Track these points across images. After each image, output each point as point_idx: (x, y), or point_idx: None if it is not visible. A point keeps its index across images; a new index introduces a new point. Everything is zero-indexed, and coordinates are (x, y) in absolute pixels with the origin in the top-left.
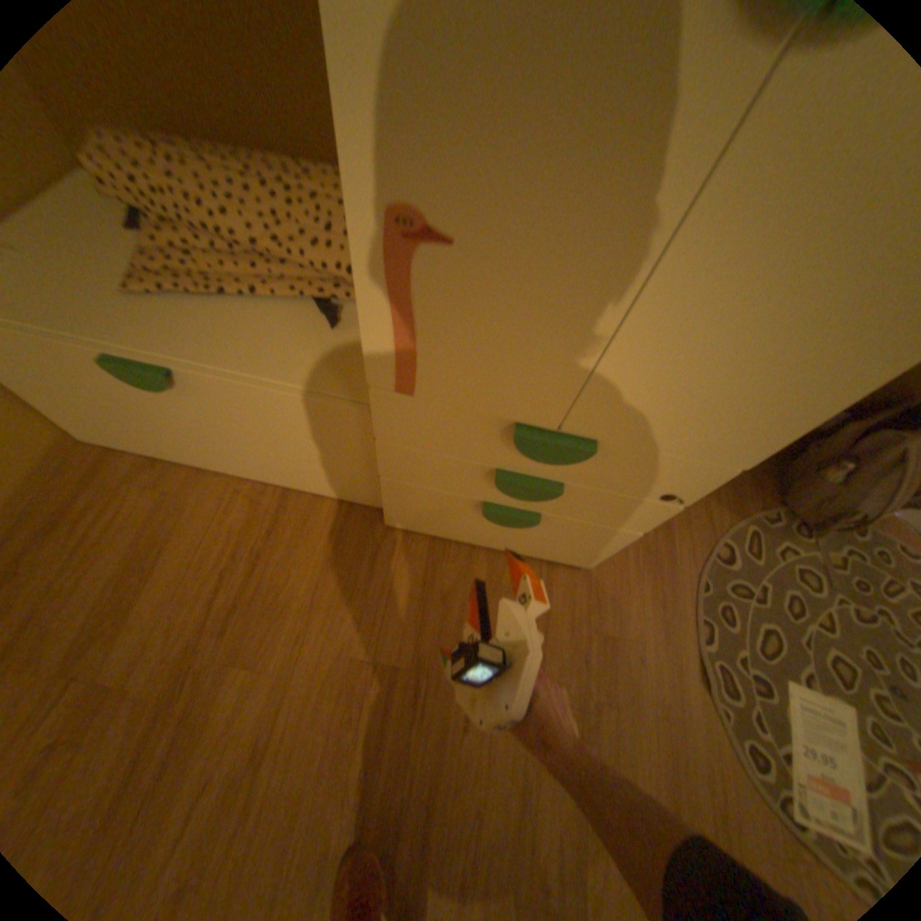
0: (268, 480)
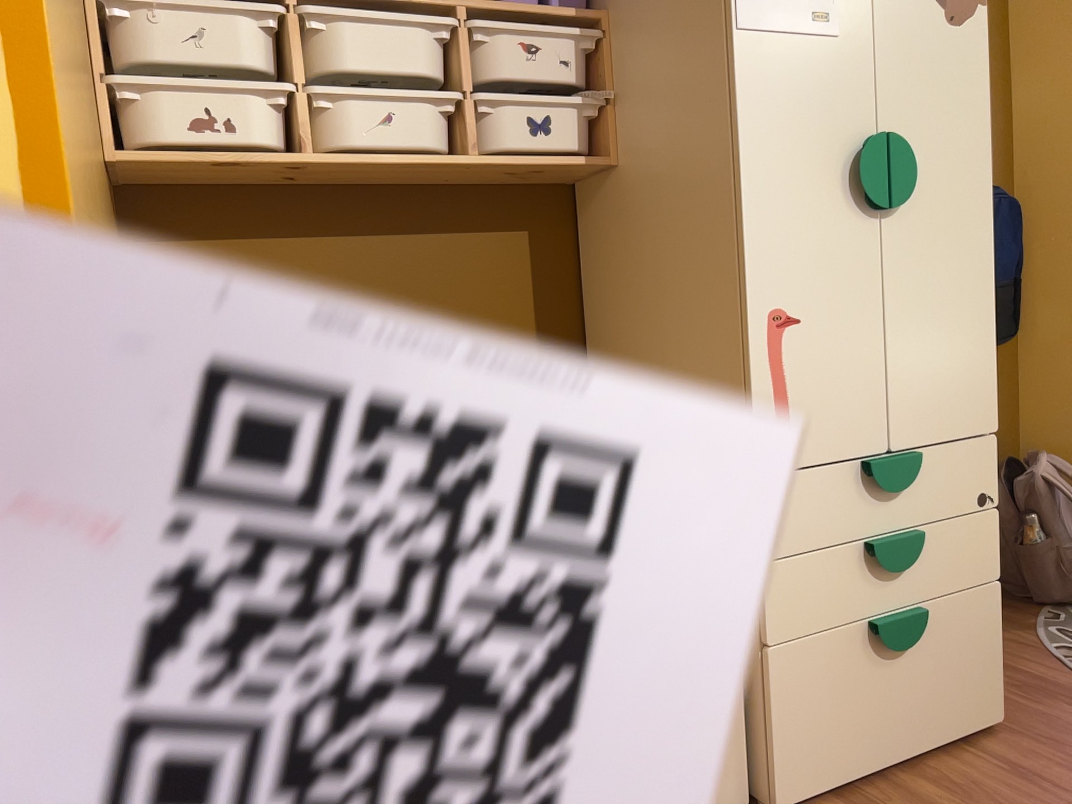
0: None
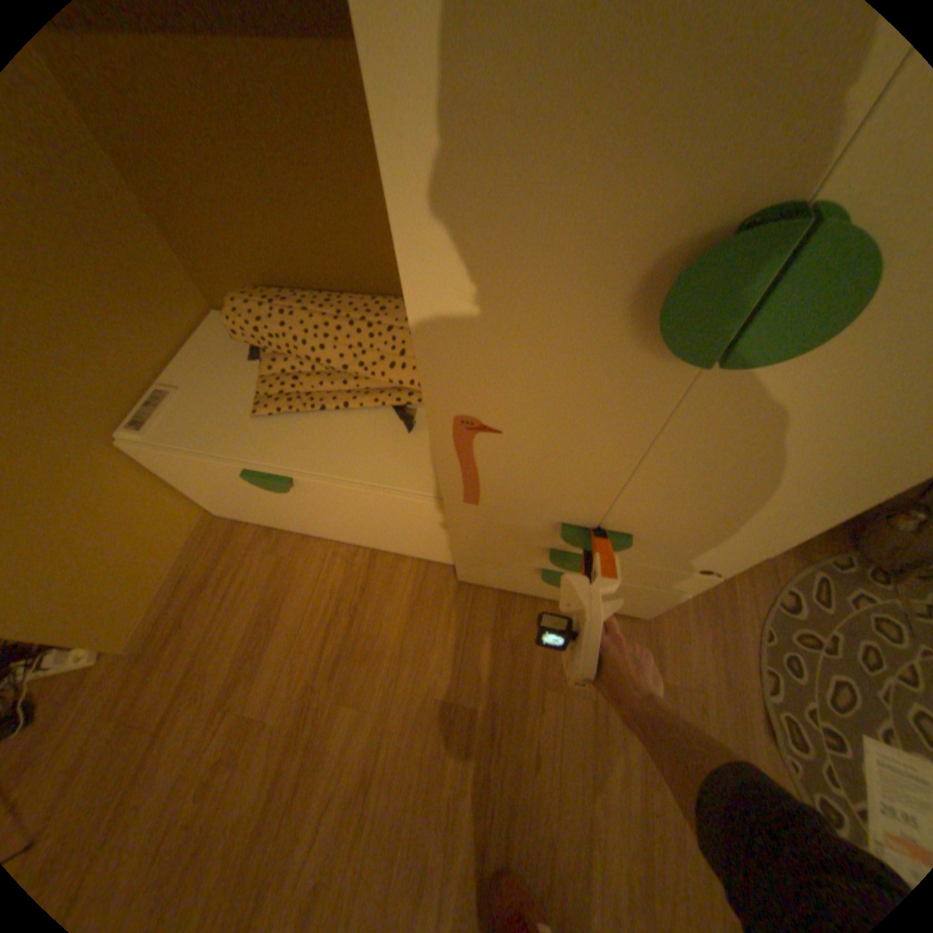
0: (360, 543)
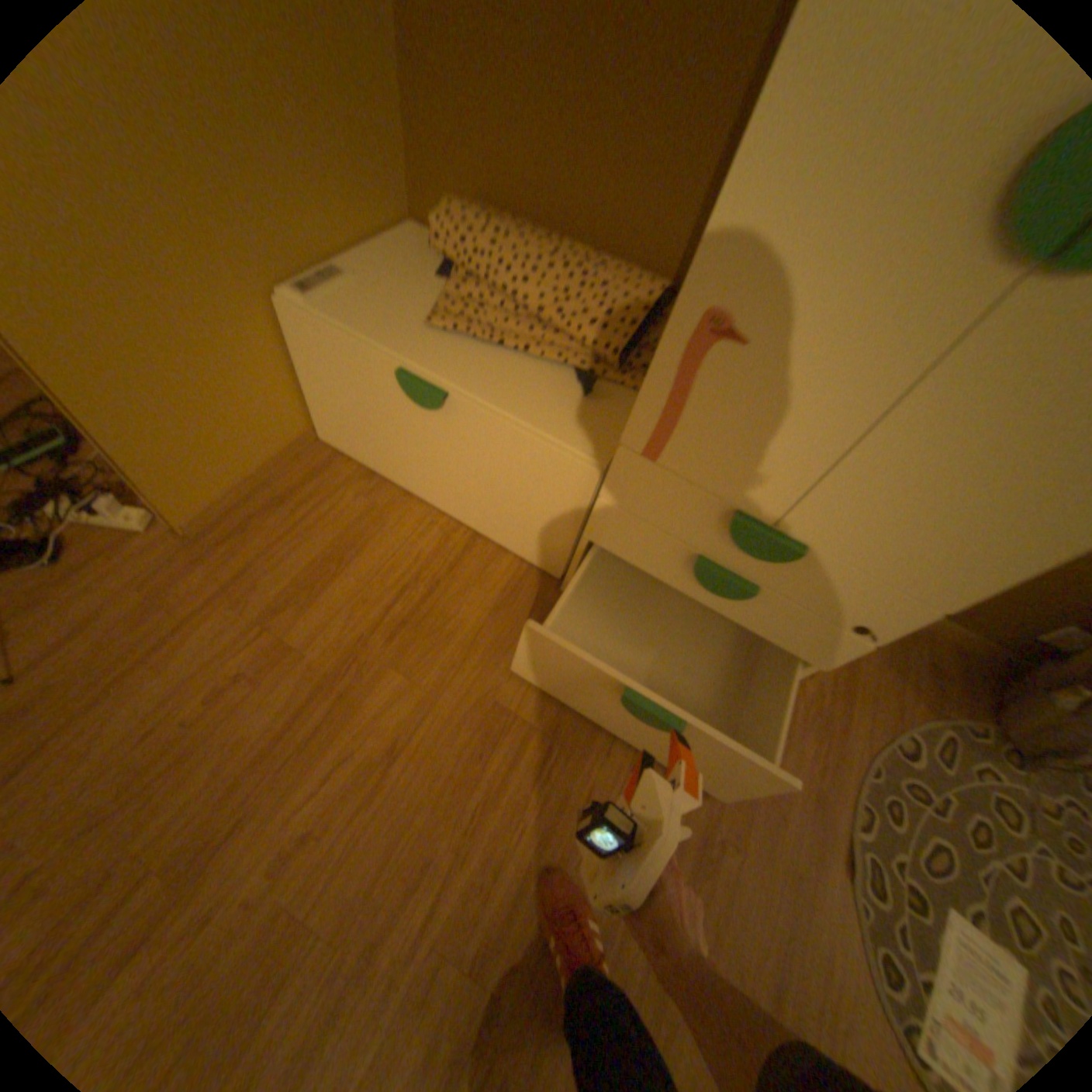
0: (466, 519)
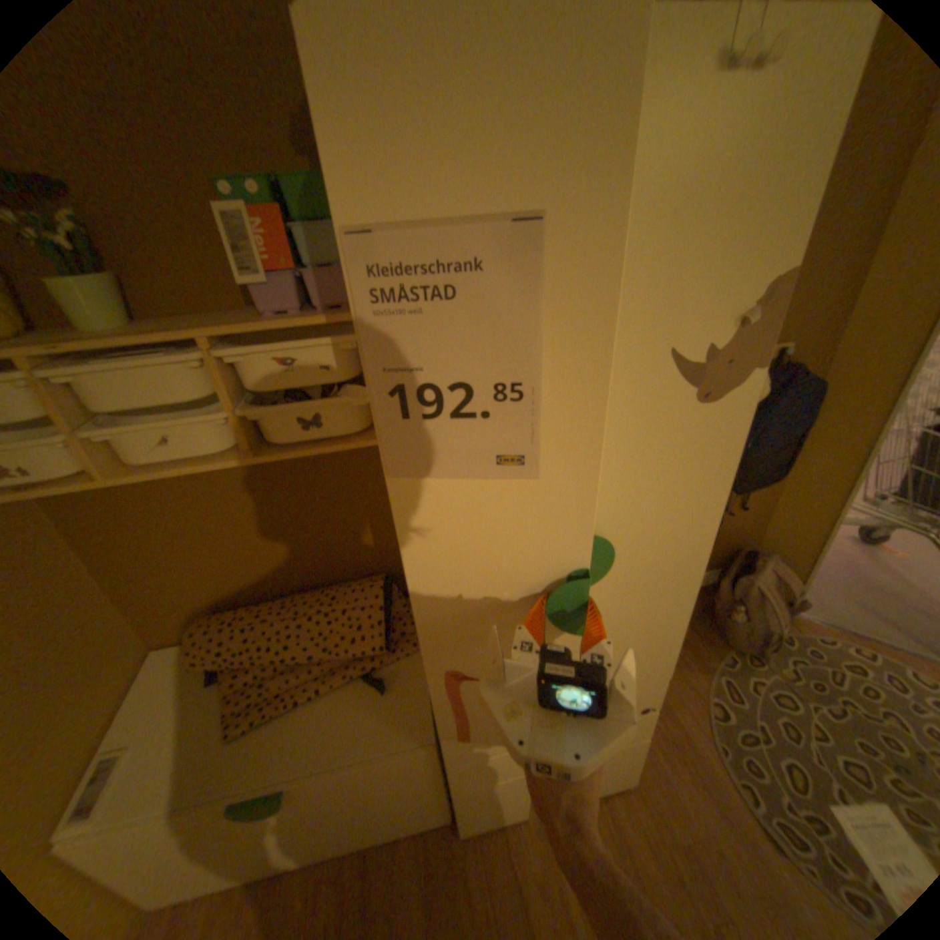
0: (344, 850)
